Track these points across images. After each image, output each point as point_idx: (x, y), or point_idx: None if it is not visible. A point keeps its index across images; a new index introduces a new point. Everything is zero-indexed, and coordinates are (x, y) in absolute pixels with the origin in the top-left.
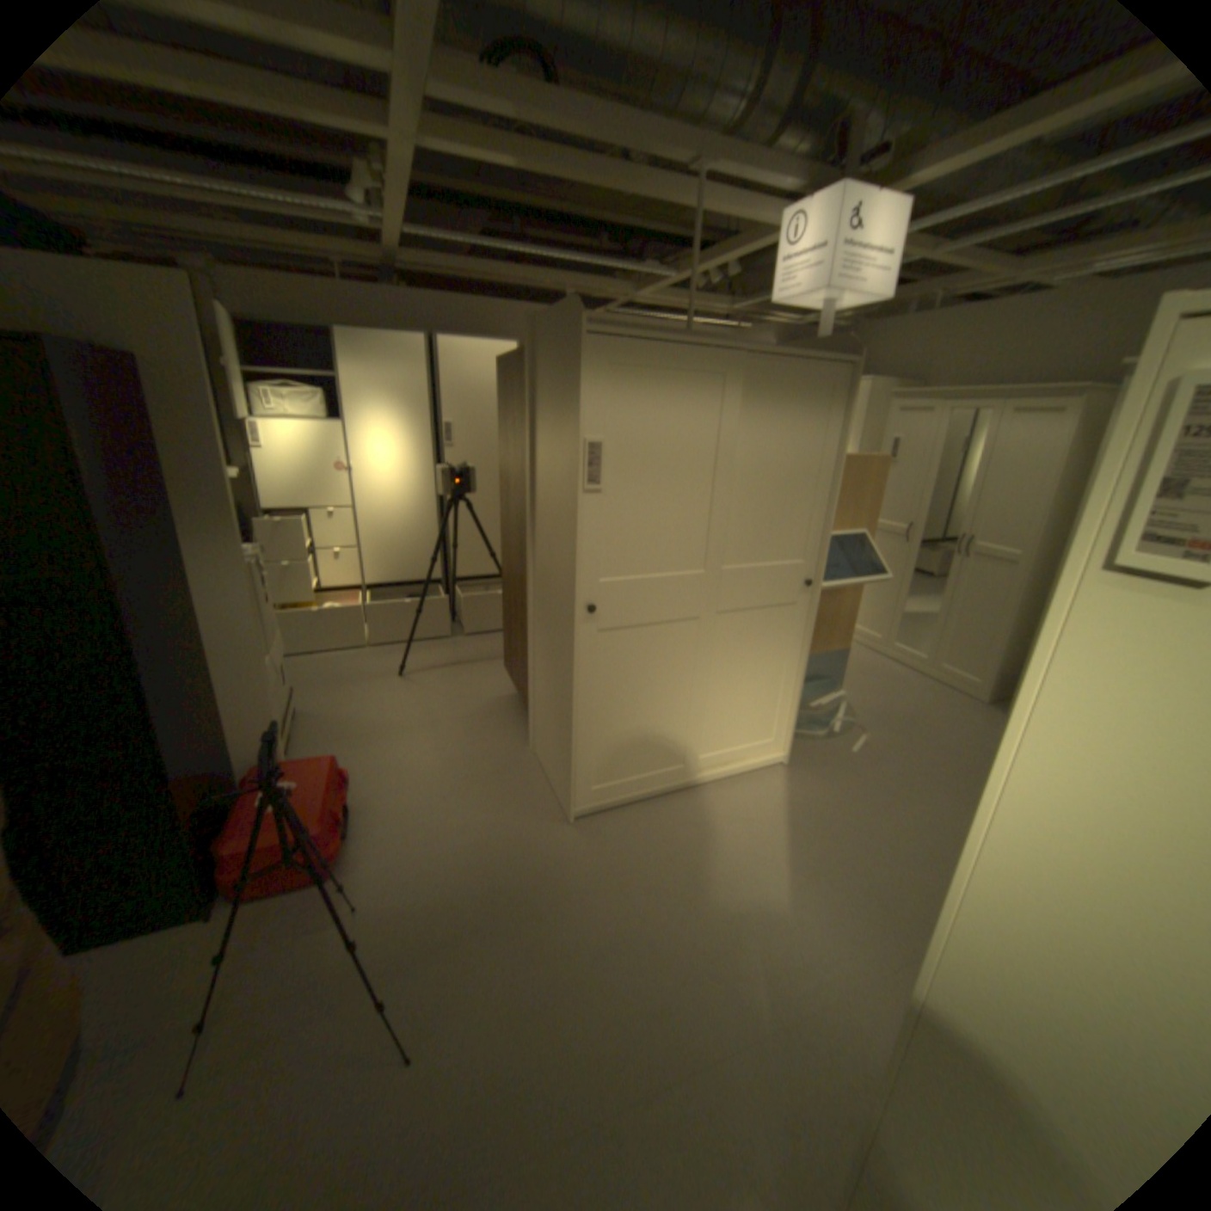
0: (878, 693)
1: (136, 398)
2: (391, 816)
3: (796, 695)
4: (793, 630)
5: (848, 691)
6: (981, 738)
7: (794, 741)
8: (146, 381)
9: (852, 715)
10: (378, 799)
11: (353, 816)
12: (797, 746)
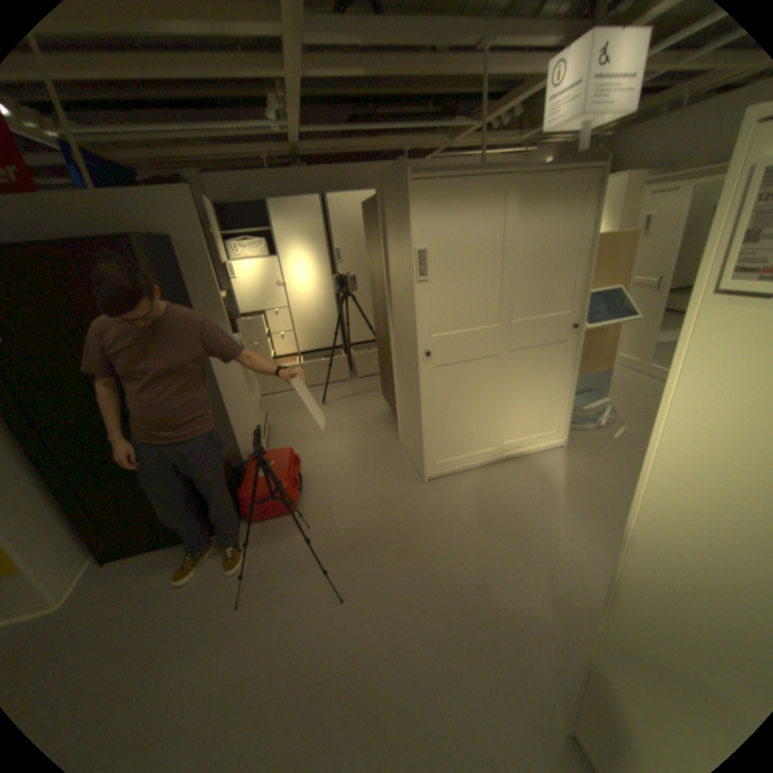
0: (636, 398)
1: (174, 259)
2: (325, 479)
3: (571, 401)
4: (566, 358)
5: (613, 398)
6: None
7: (572, 431)
8: (177, 249)
9: (615, 413)
10: (317, 470)
11: (305, 479)
12: (574, 435)
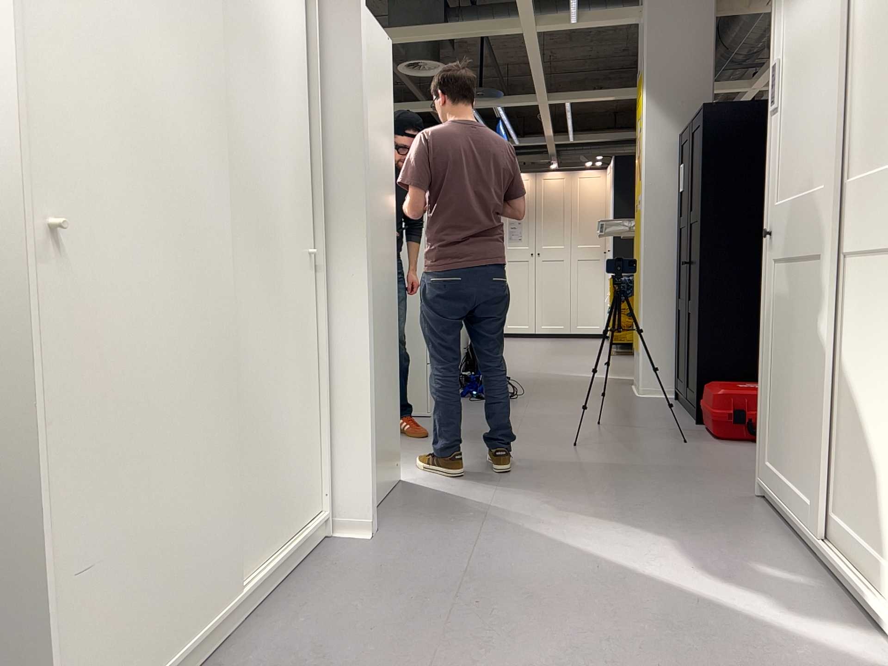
0: None
1: None
2: None
3: None
4: None
5: None
6: None
7: None
8: None
9: None
10: None
11: None
12: None
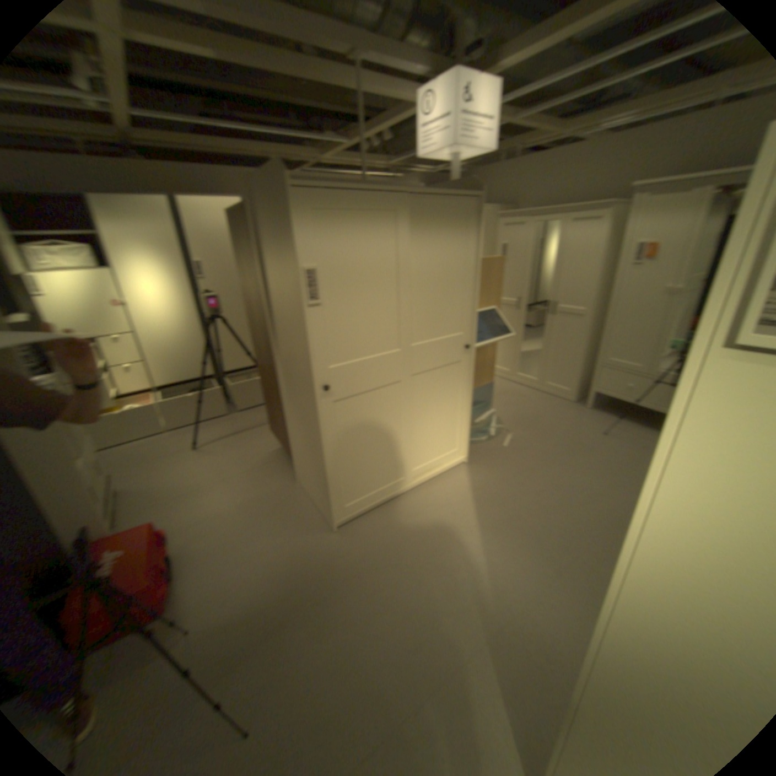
0: (514, 406)
1: None
2: (207, 553)
3: (469, 419)
4: (462, 378)
5: (496, 408)
6: (576, 424)
7: (470, 446)
8: None
9: (501, 422)
10: (195, 542)
11: (177, 560)
12: (472, 449)
